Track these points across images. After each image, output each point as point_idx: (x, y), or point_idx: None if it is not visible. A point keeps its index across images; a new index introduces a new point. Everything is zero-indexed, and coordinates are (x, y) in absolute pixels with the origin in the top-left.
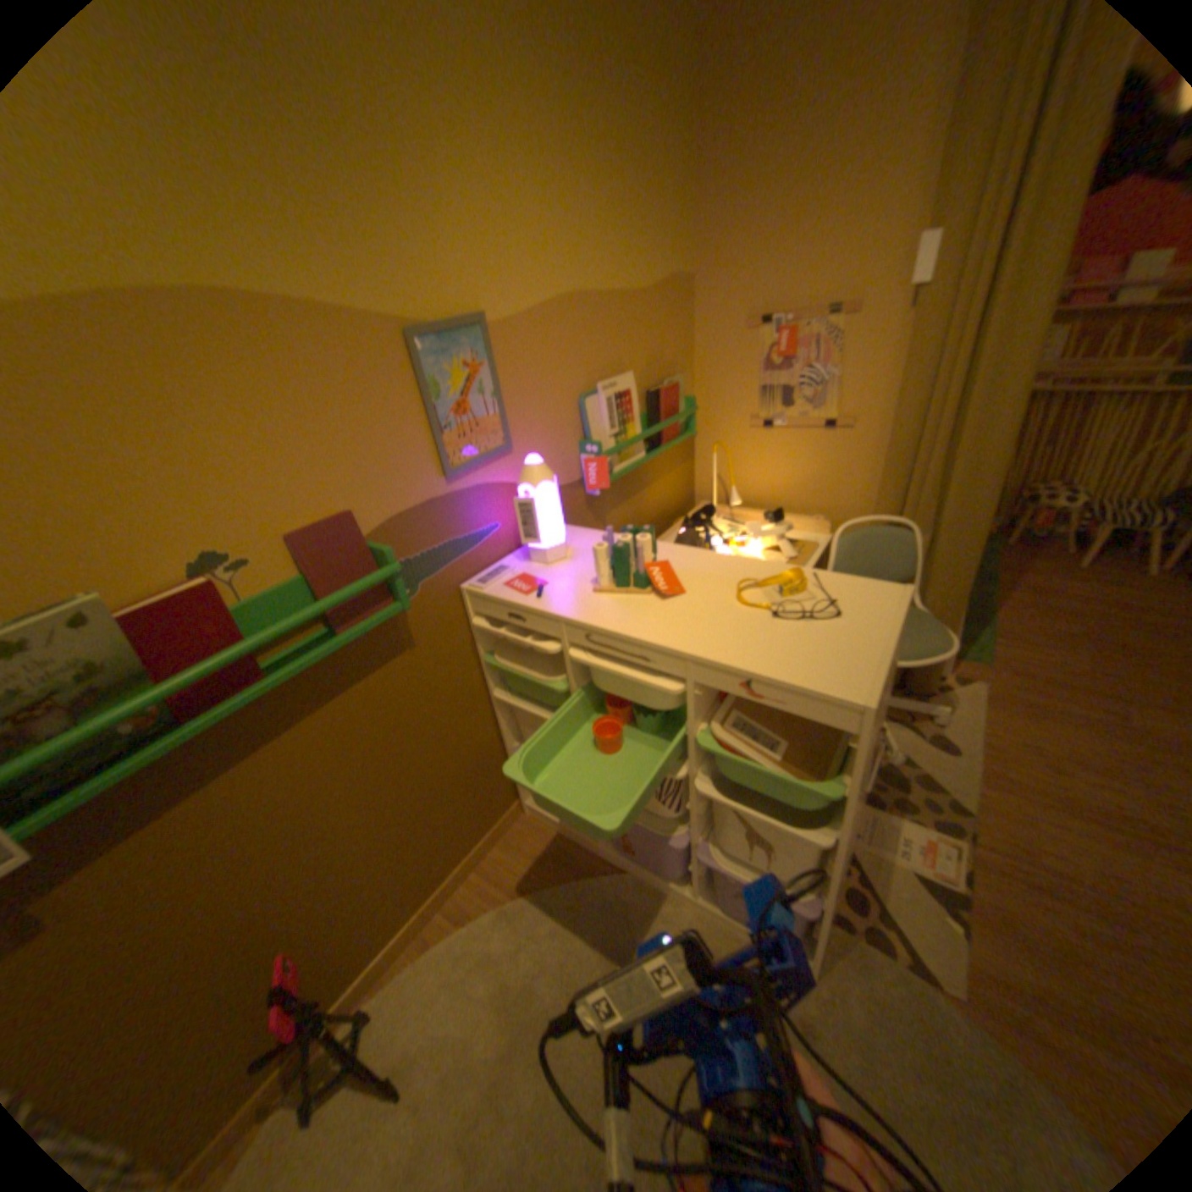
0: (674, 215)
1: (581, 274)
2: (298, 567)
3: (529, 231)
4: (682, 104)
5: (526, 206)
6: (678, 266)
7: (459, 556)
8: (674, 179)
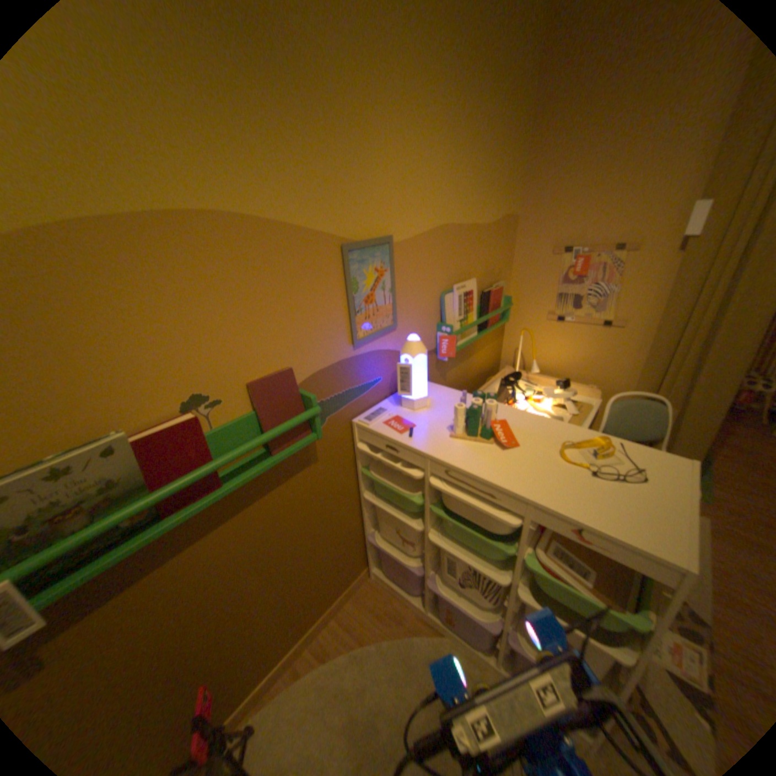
0: (512, 177)
1: (453, 213)
2: (253, 406)
3: (426, 183)
4: (526, 106)
5: (426, 167)
6: (510, 210)
7: (354, 400)
8: (515, 154)
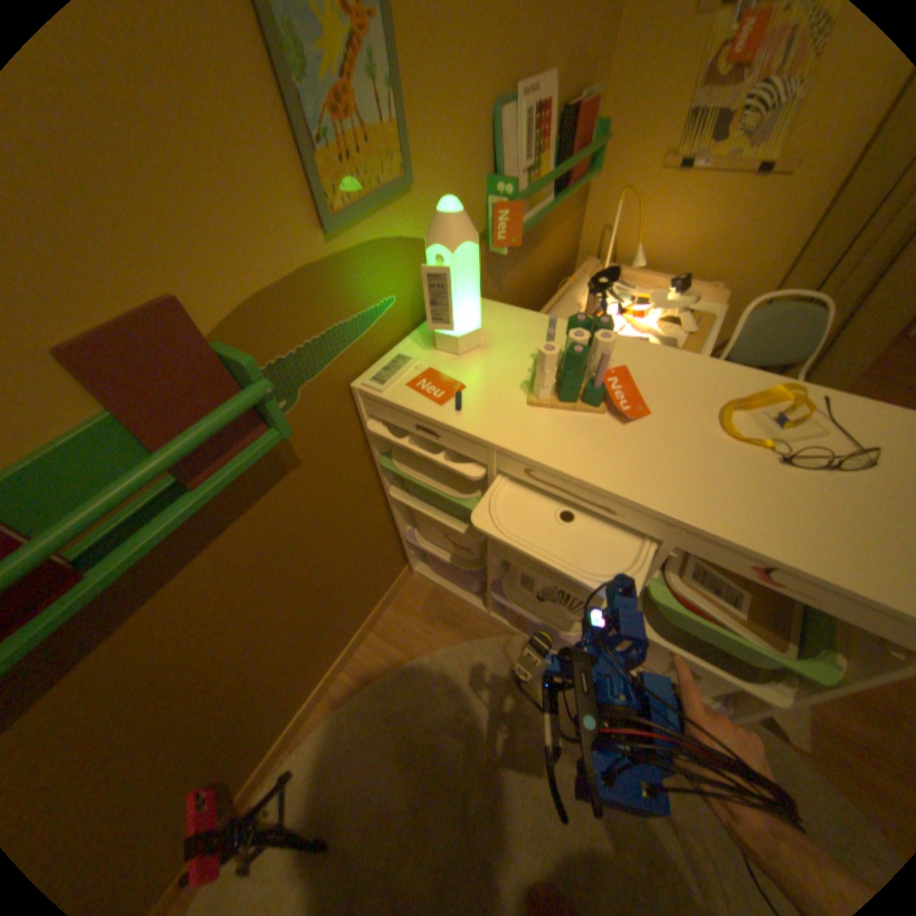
0: None
1: None
2: (98, 398)
3: None
4: None
5: None
6: None
7: (348, 346)
8: None
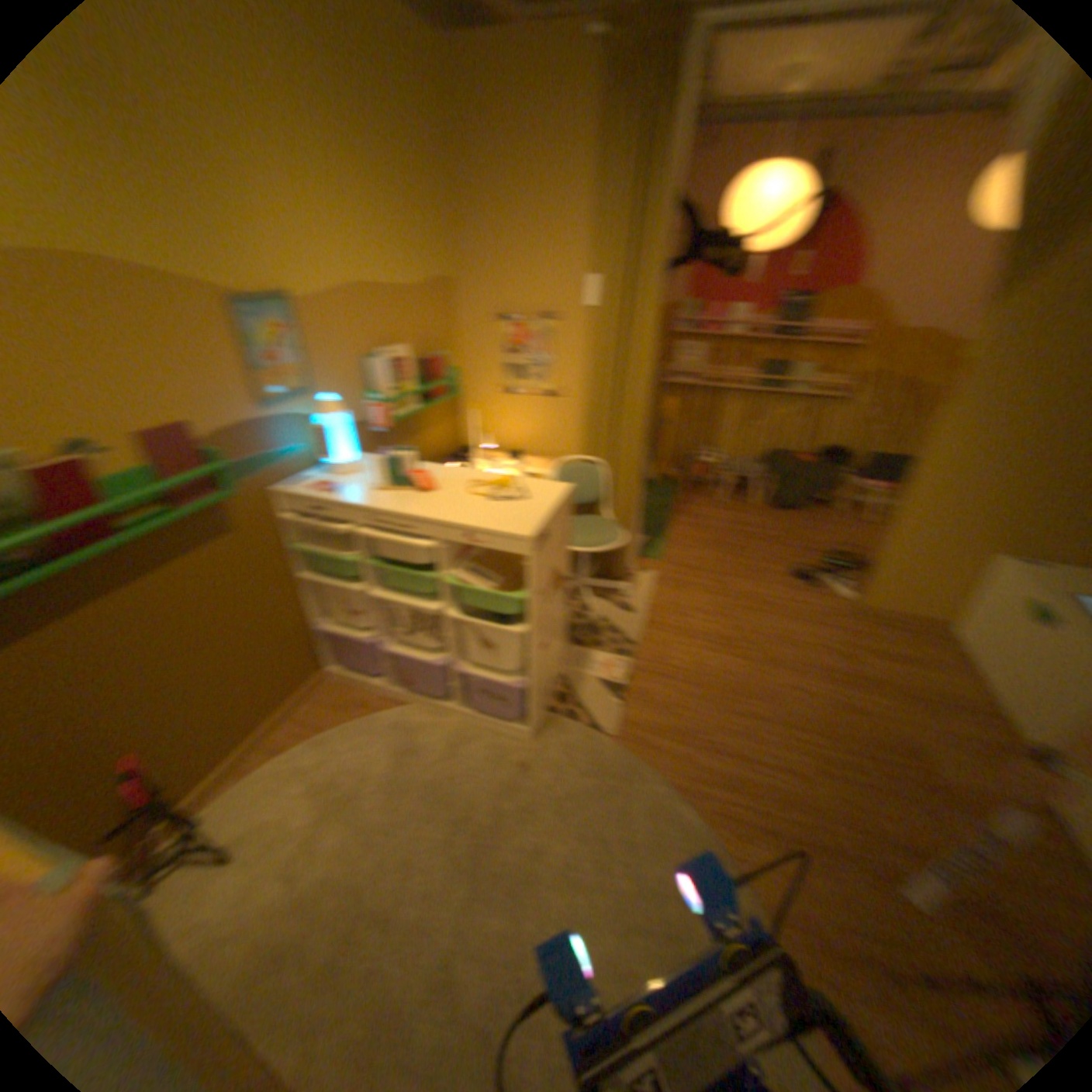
0: (429, 237)
1: (355, 271)
2: (134, 460)
3: (313, 238)
4: (430, 161)
5: (310, 221)
6: (434, 272)
7: (263, 468)
8: (427, 212)
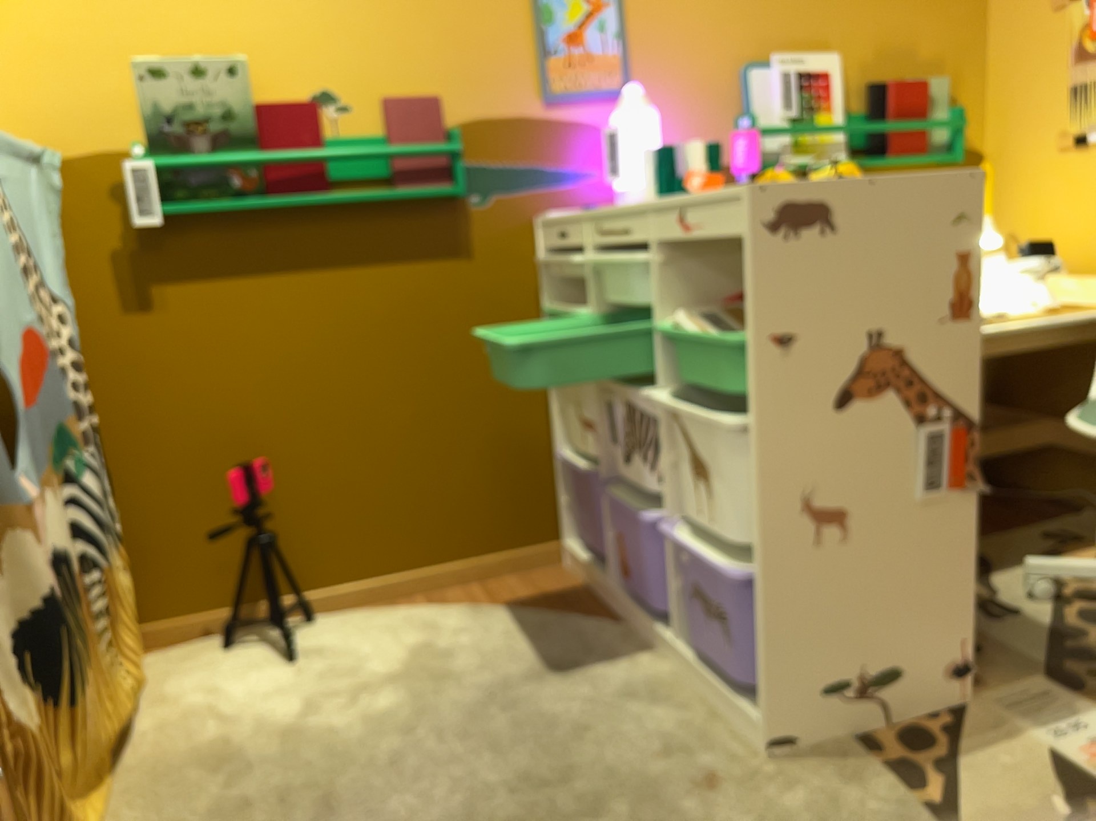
0: None
1: None
2: (385, 130)
3: None
4: None
5: None
6: None
7: (541, 188)
8: None
